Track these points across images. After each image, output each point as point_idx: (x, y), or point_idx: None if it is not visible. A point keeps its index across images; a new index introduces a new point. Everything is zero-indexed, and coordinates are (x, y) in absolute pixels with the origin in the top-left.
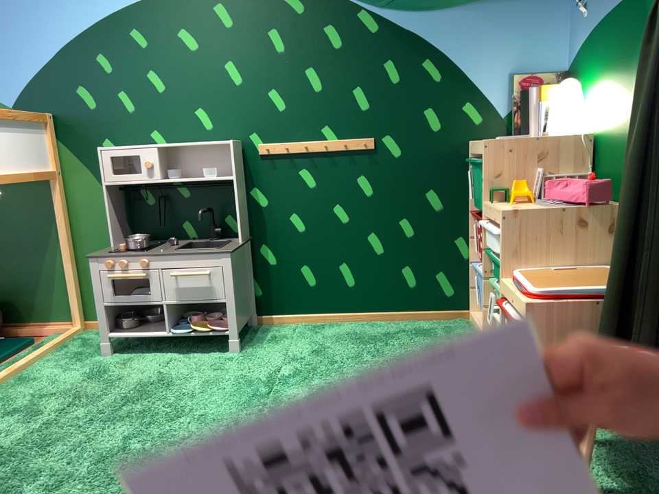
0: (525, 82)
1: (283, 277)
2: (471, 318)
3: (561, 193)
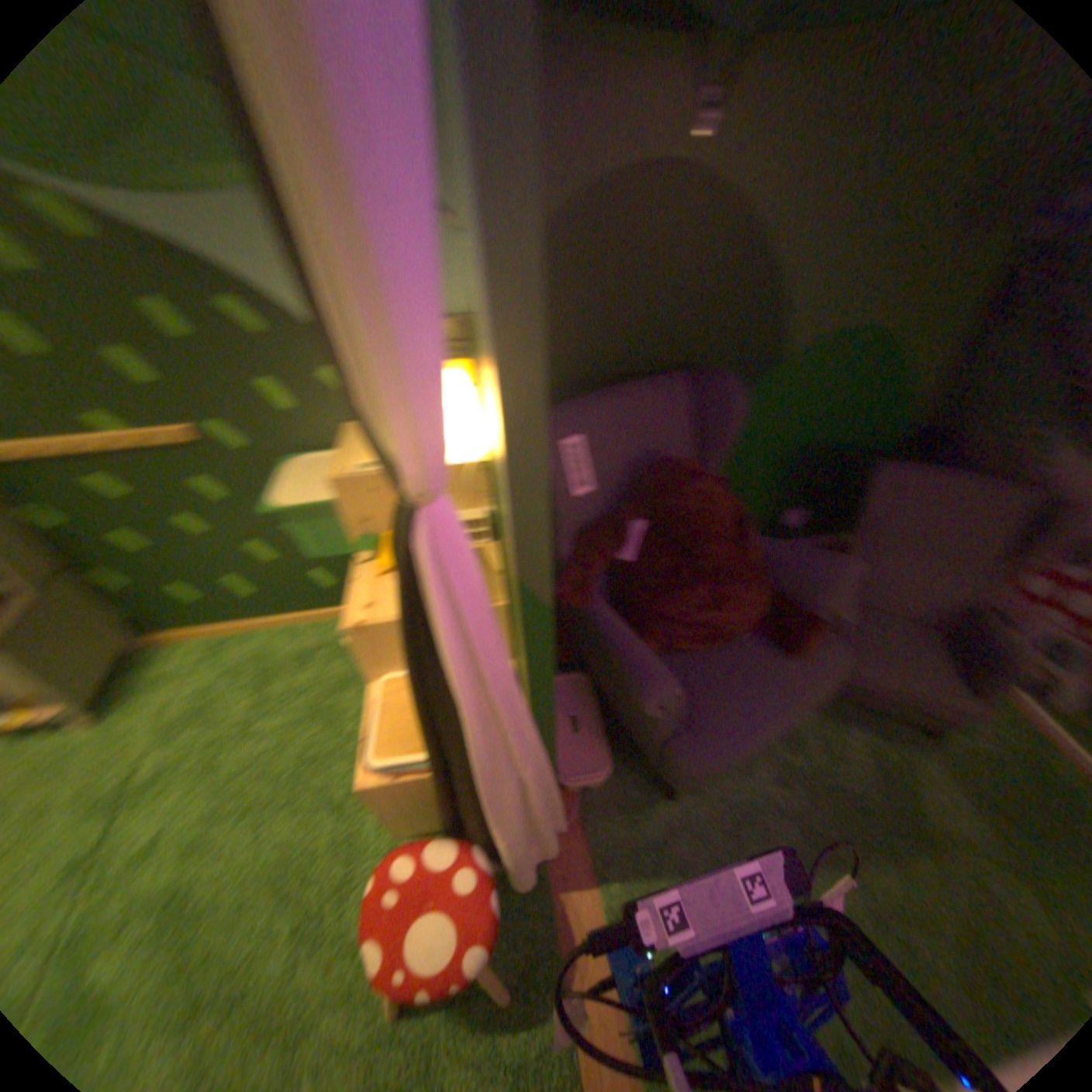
0: None
1: (141, 603)
2: None
3: None
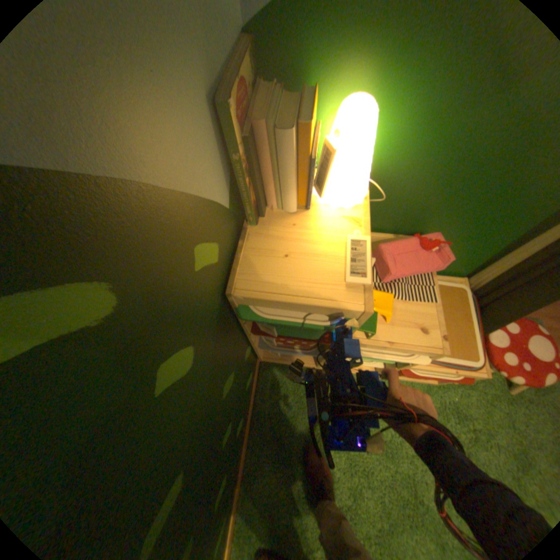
0: (244, 103)
1: None
2: (263, 359)
3: (411, 270)
